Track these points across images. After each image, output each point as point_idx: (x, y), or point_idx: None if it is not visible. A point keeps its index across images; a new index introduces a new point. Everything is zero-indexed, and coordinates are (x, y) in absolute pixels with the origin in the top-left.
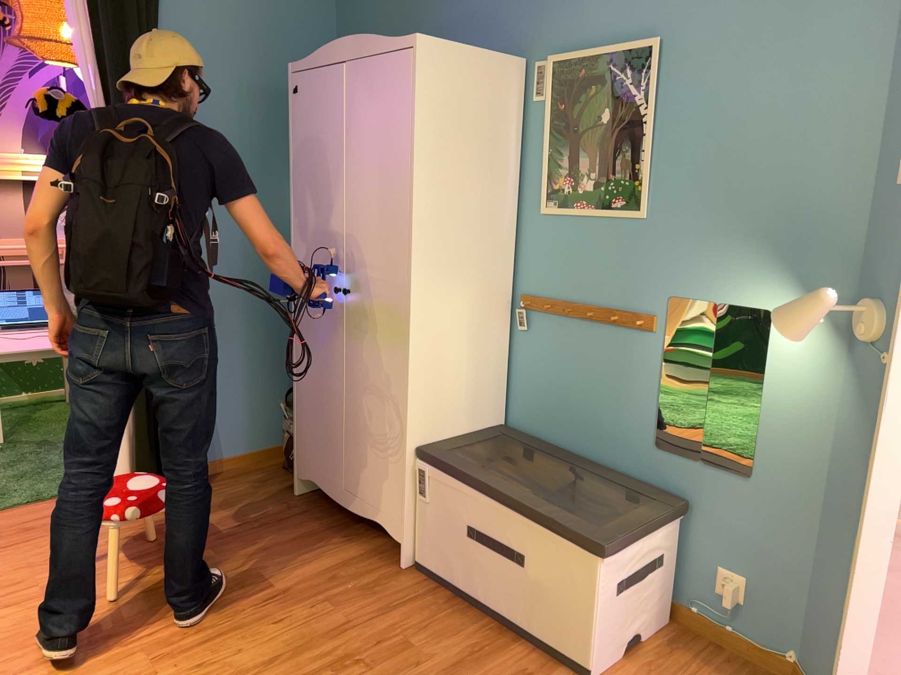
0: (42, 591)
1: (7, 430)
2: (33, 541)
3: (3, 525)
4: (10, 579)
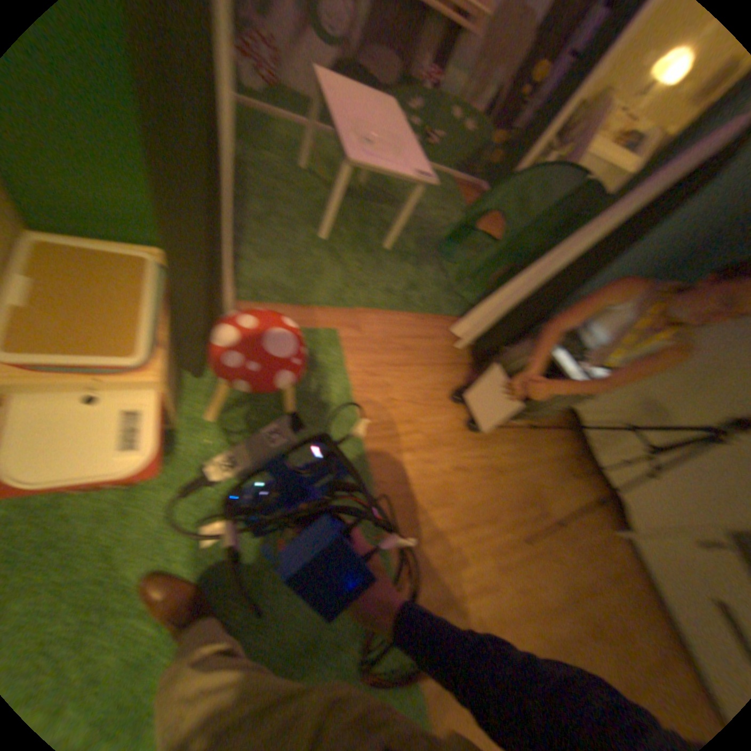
0: (427, 444)
1: (377, 197)
2: (413, 371)
3: (392, 336)
4: (407, 416)
